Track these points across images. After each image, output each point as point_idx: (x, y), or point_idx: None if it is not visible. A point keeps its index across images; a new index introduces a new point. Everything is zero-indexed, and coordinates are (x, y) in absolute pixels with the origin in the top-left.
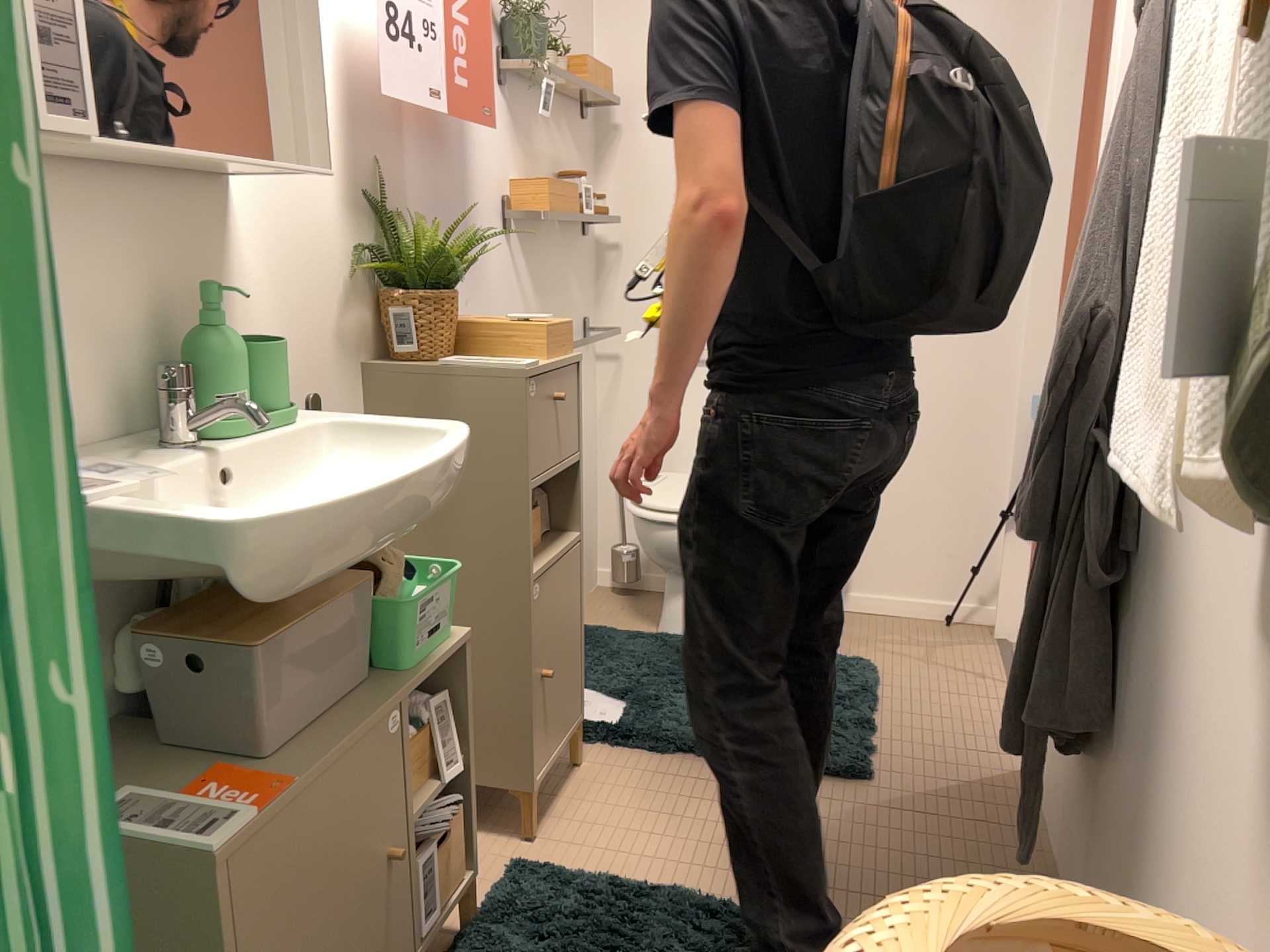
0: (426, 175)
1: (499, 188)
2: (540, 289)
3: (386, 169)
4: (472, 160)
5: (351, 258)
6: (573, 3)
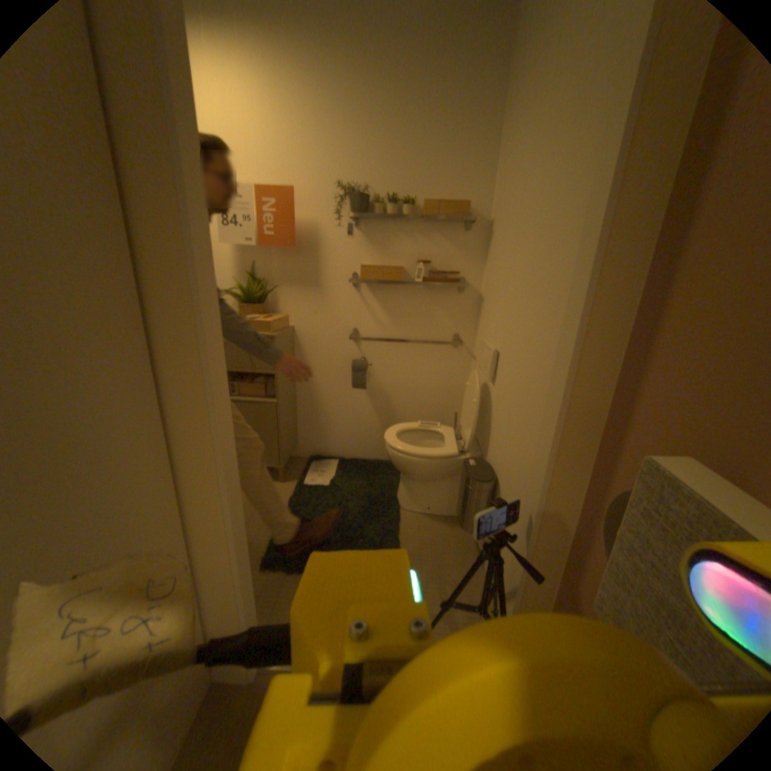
0: (286, 263)
1: (349, 266)
2: (393, 311)
3: (259, 262)
4: (324, 255)
5: (228, 289)
6: (463, 159)
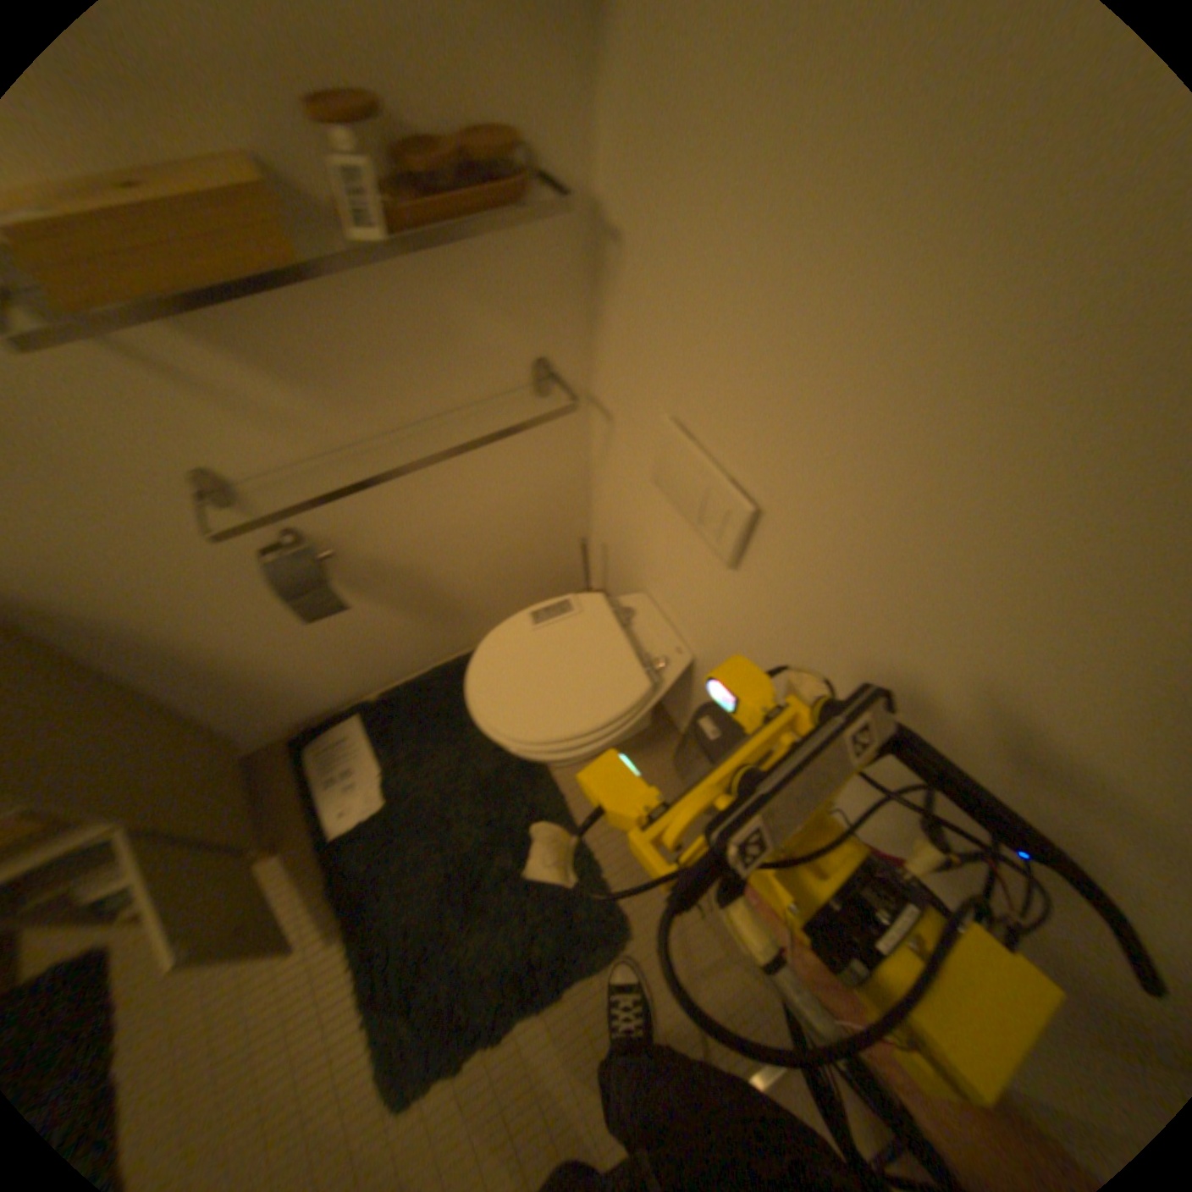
0: None
1: None
2: (300, 372)
3: None
4: None
5: None
6: None
